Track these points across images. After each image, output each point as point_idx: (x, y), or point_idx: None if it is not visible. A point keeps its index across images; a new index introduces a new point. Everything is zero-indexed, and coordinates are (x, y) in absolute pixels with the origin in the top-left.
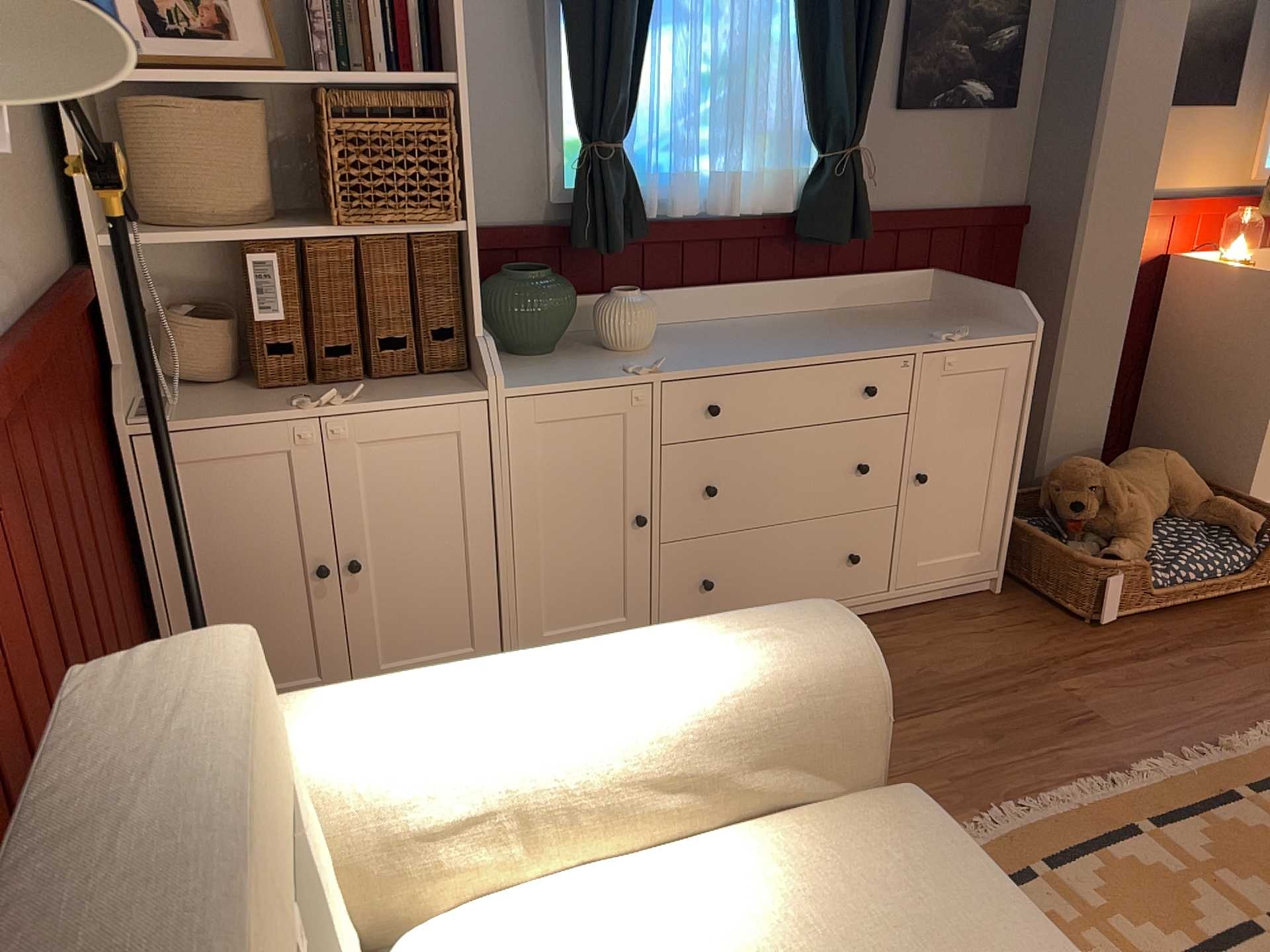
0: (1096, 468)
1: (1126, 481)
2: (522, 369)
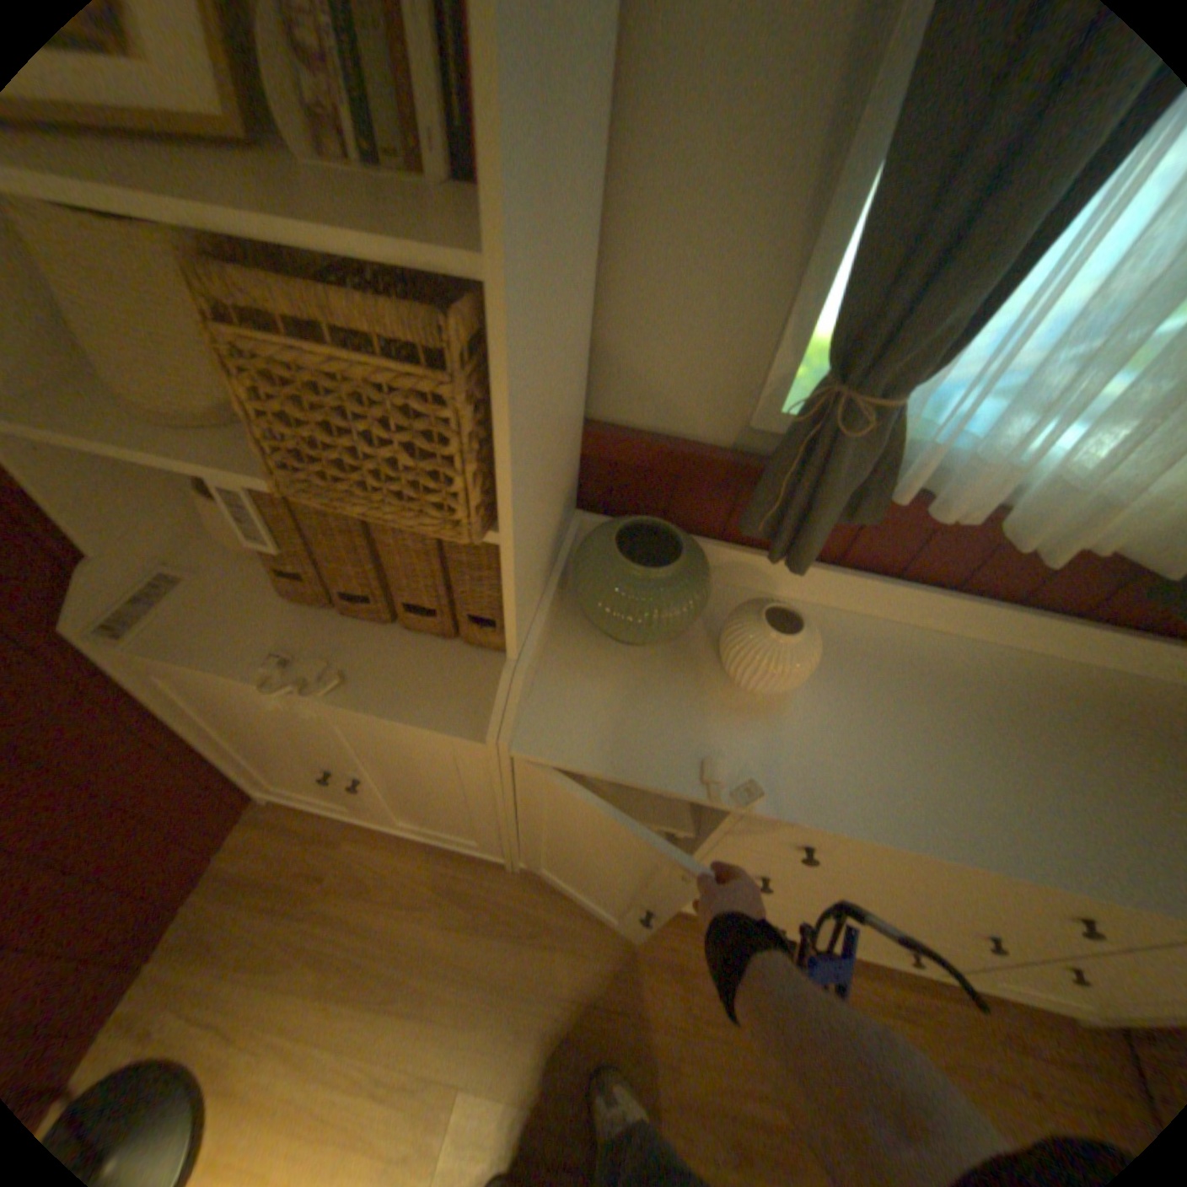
0: None
1: None
2: (587, 681)
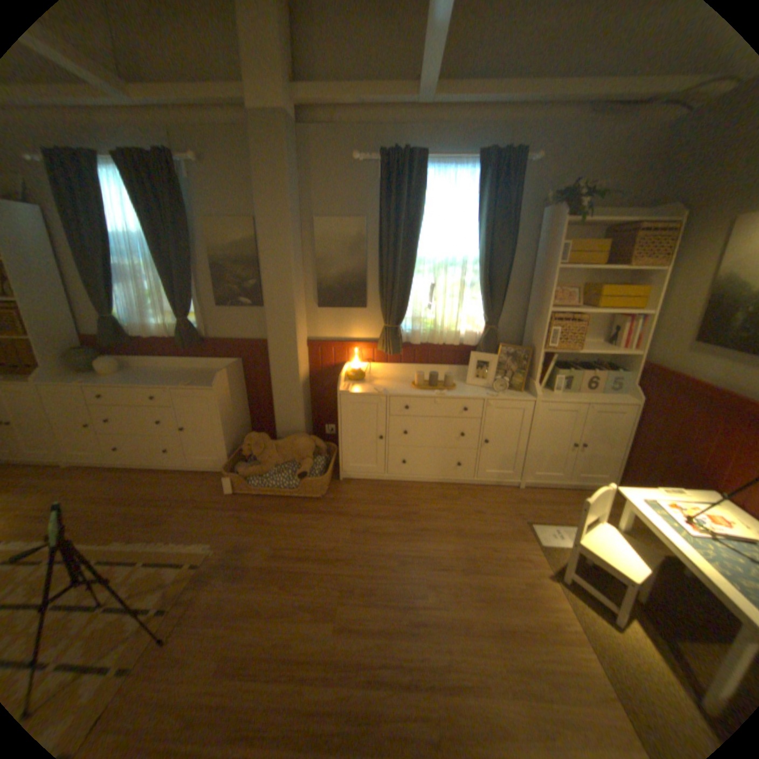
0: (254, 438)
1: (276, 445)
2: (61, 378)
